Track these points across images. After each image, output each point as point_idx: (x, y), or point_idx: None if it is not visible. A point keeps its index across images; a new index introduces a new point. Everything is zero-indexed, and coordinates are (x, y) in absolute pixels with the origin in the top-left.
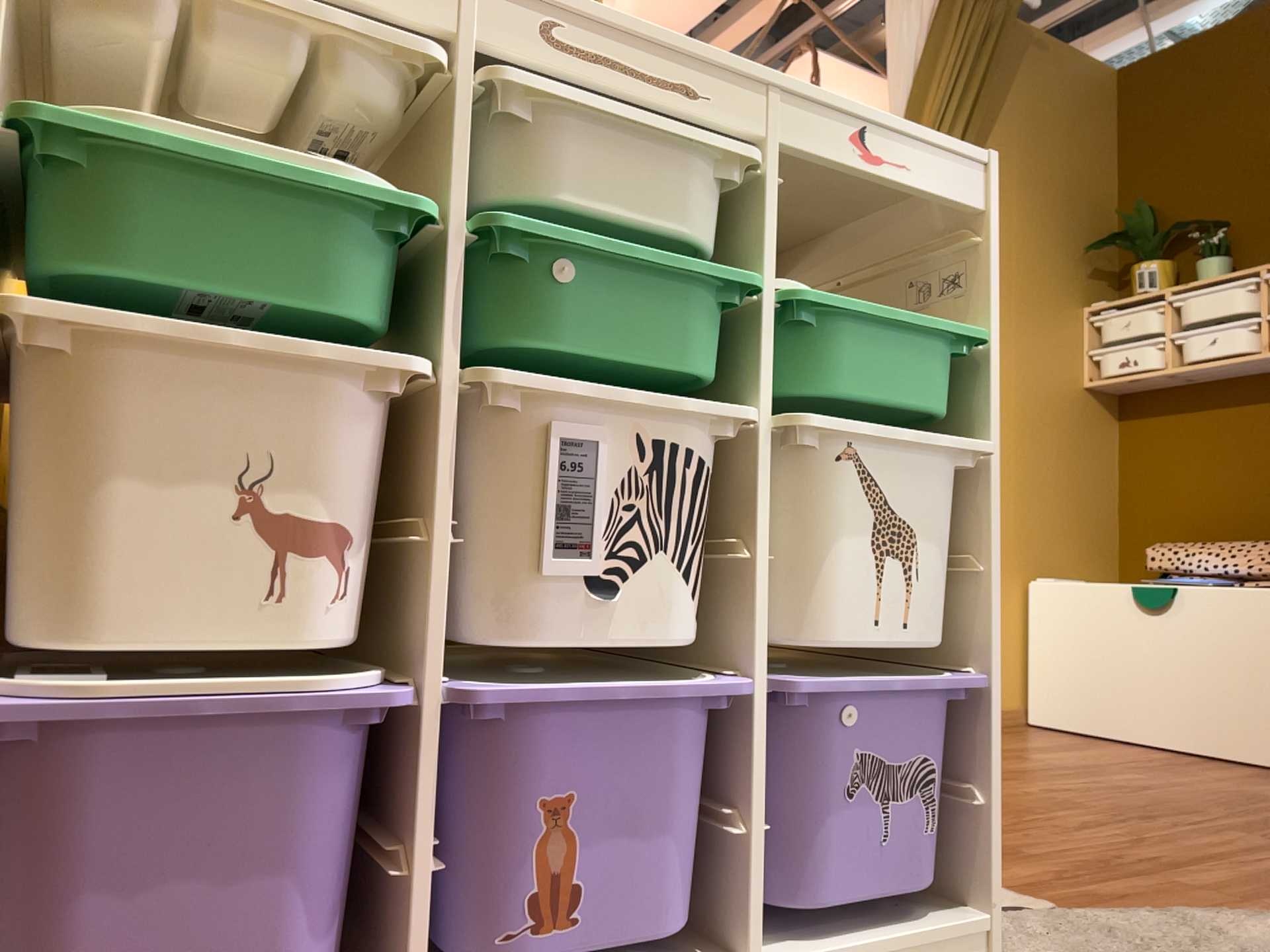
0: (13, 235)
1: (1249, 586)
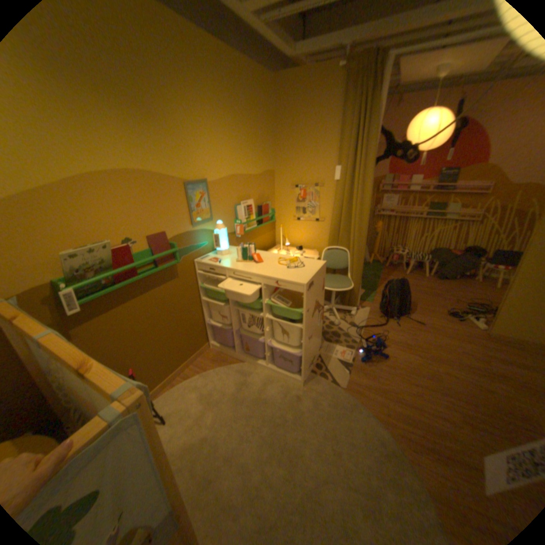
0: (205, 289)
1: None
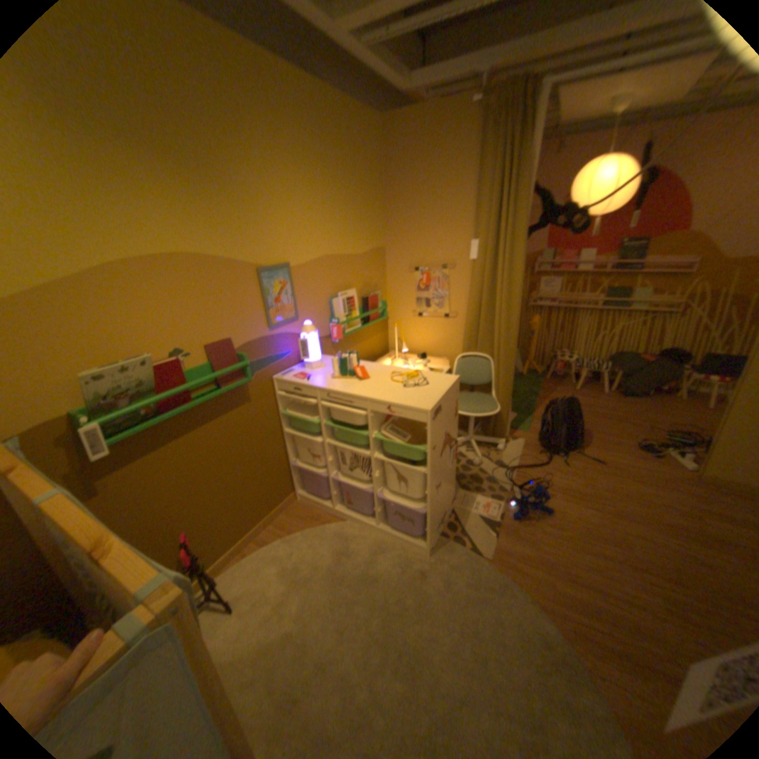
0: (288, 418)
1: None
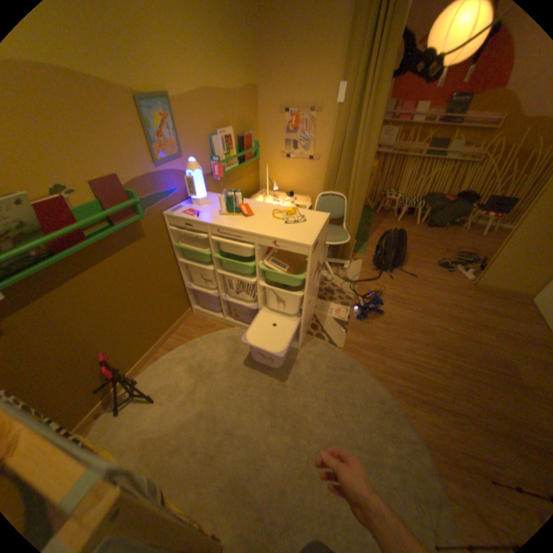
0: (181, 249)
1: None
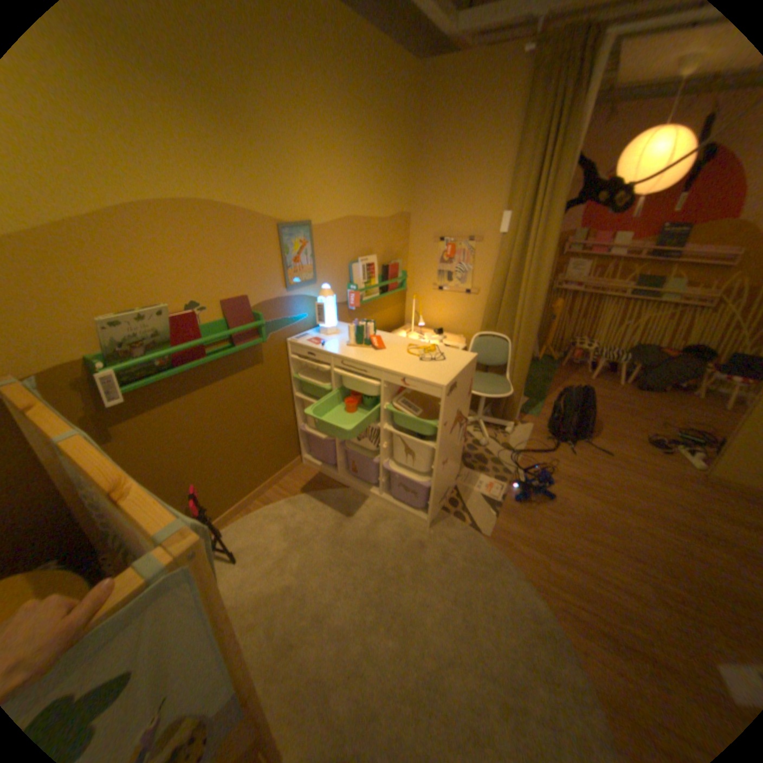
0: (300, 382)
1: None
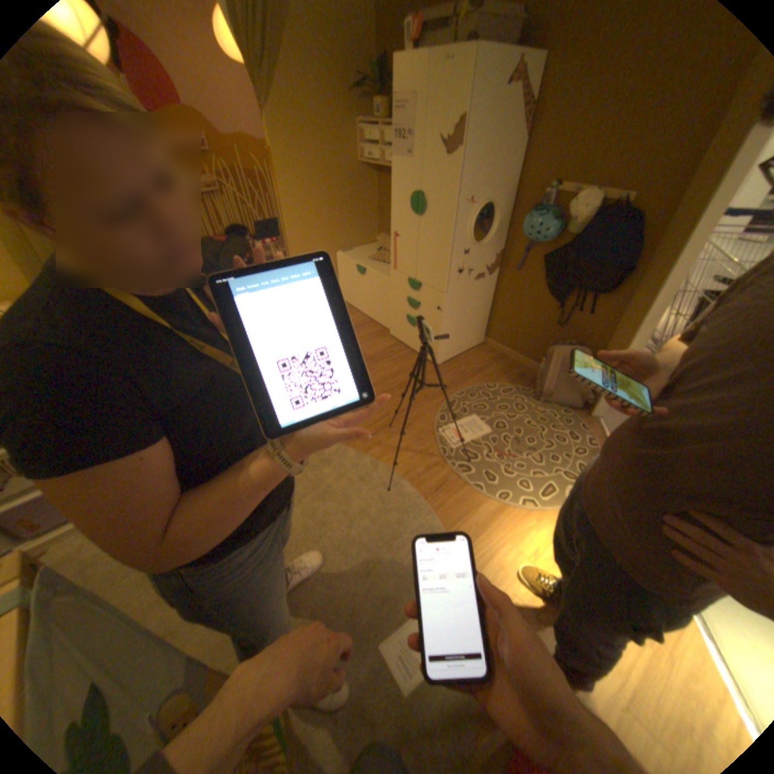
0: None
1: (384, 275)
